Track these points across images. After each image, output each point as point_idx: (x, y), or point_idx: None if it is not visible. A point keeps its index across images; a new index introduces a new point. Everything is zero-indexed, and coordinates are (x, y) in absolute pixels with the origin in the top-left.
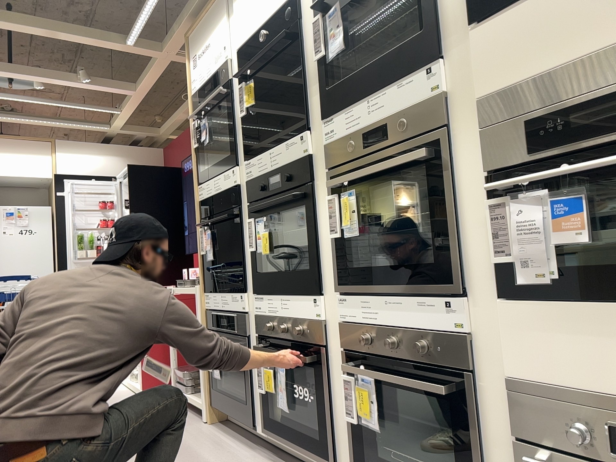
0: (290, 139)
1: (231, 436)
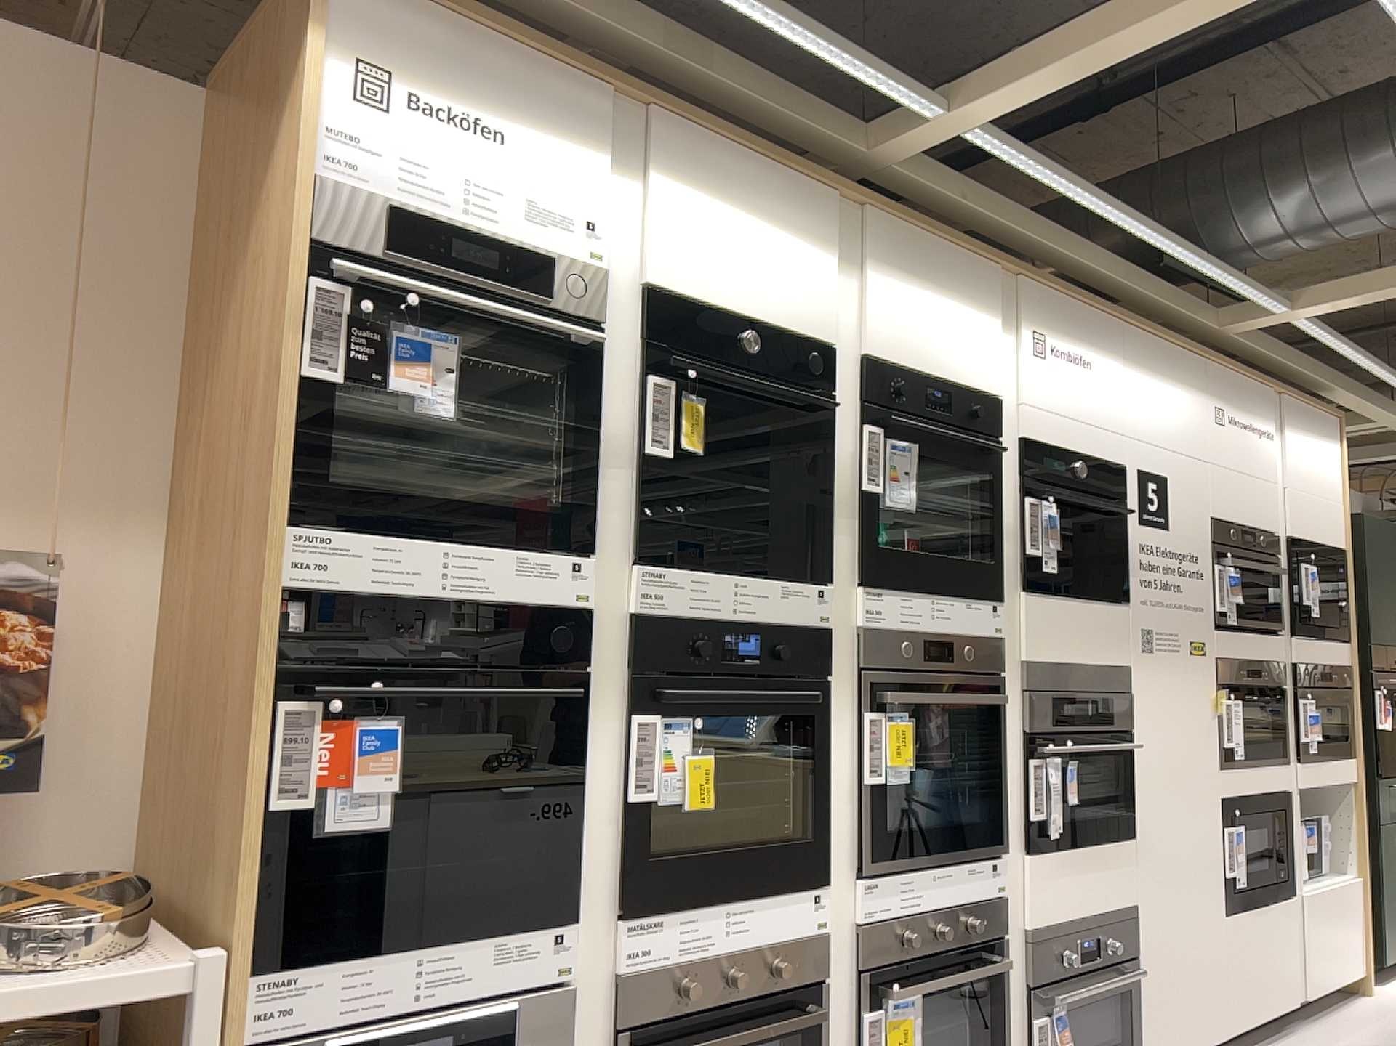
0: (795, 582)
1: None
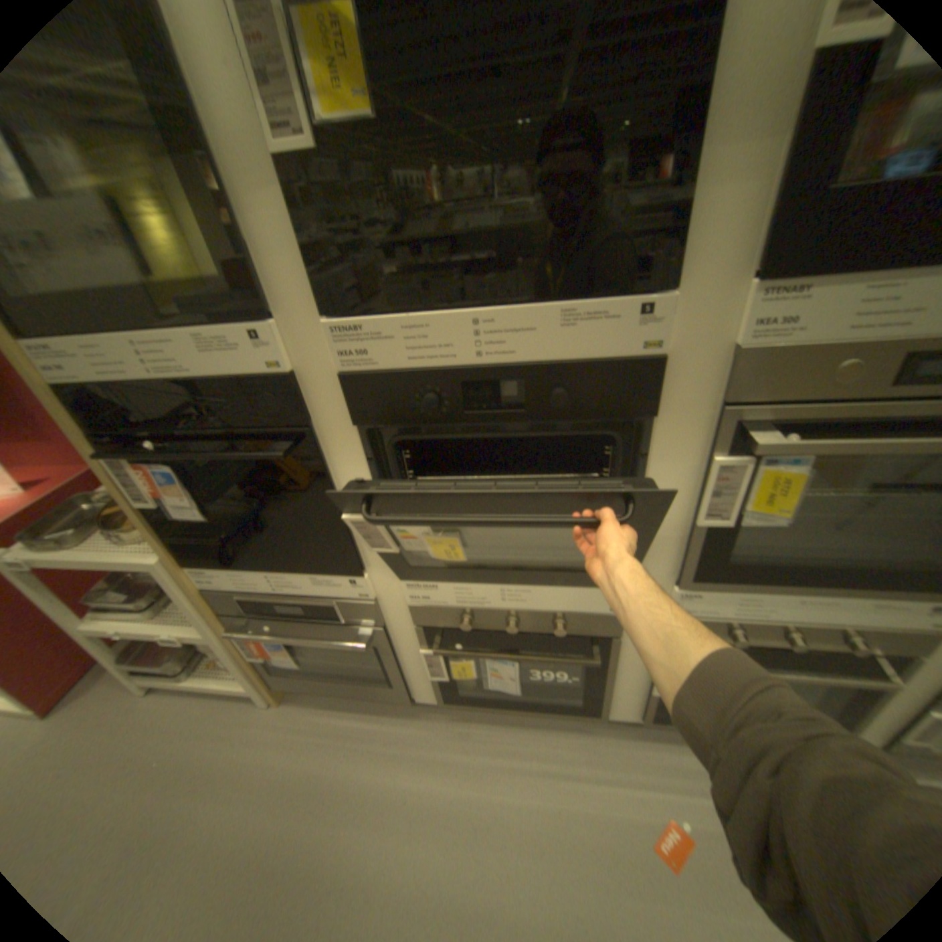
0: (596, 302)
1: (345, 712)
